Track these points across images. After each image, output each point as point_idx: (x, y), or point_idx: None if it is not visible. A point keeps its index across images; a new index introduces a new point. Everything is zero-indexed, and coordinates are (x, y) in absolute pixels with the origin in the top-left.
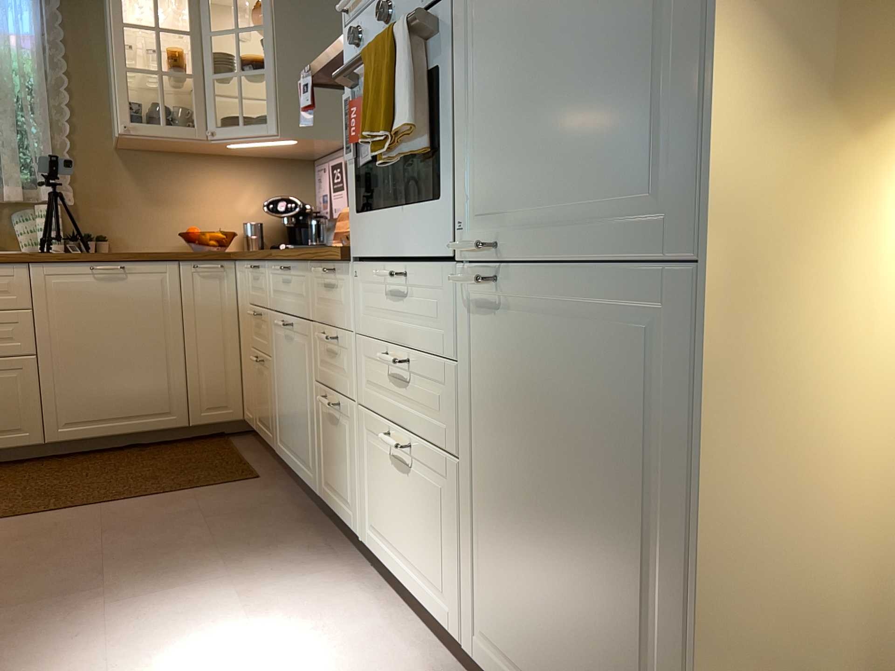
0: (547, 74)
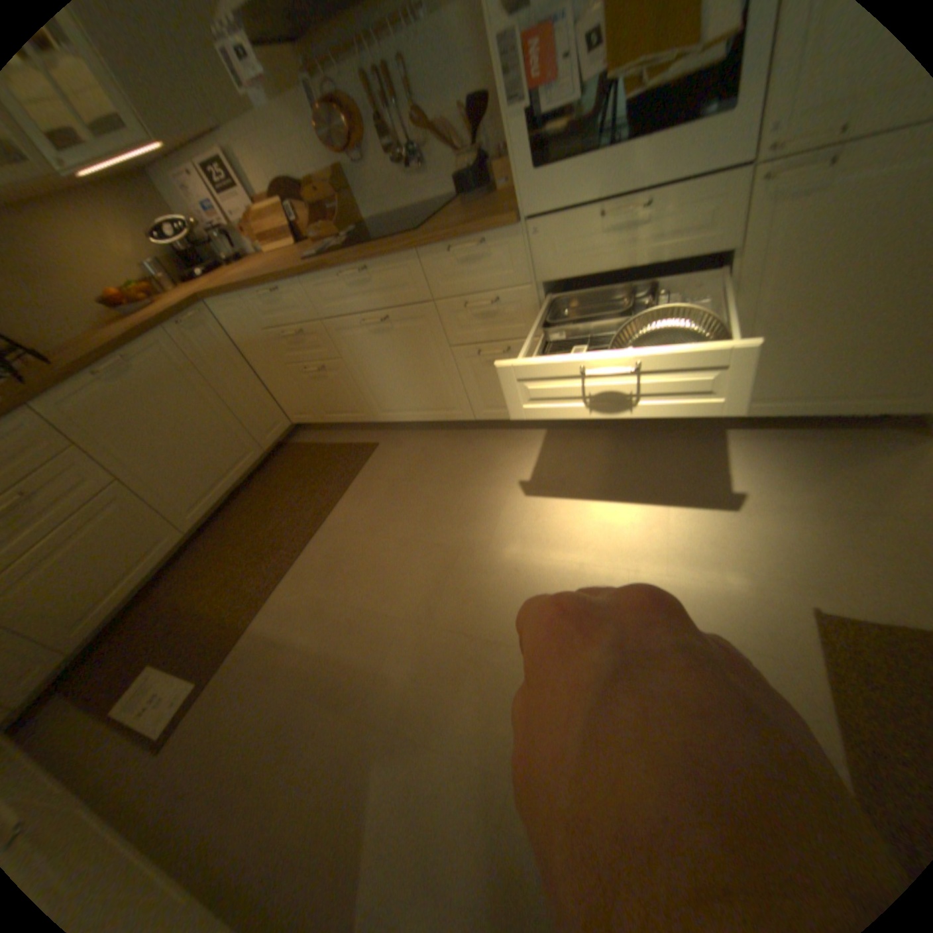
0: None
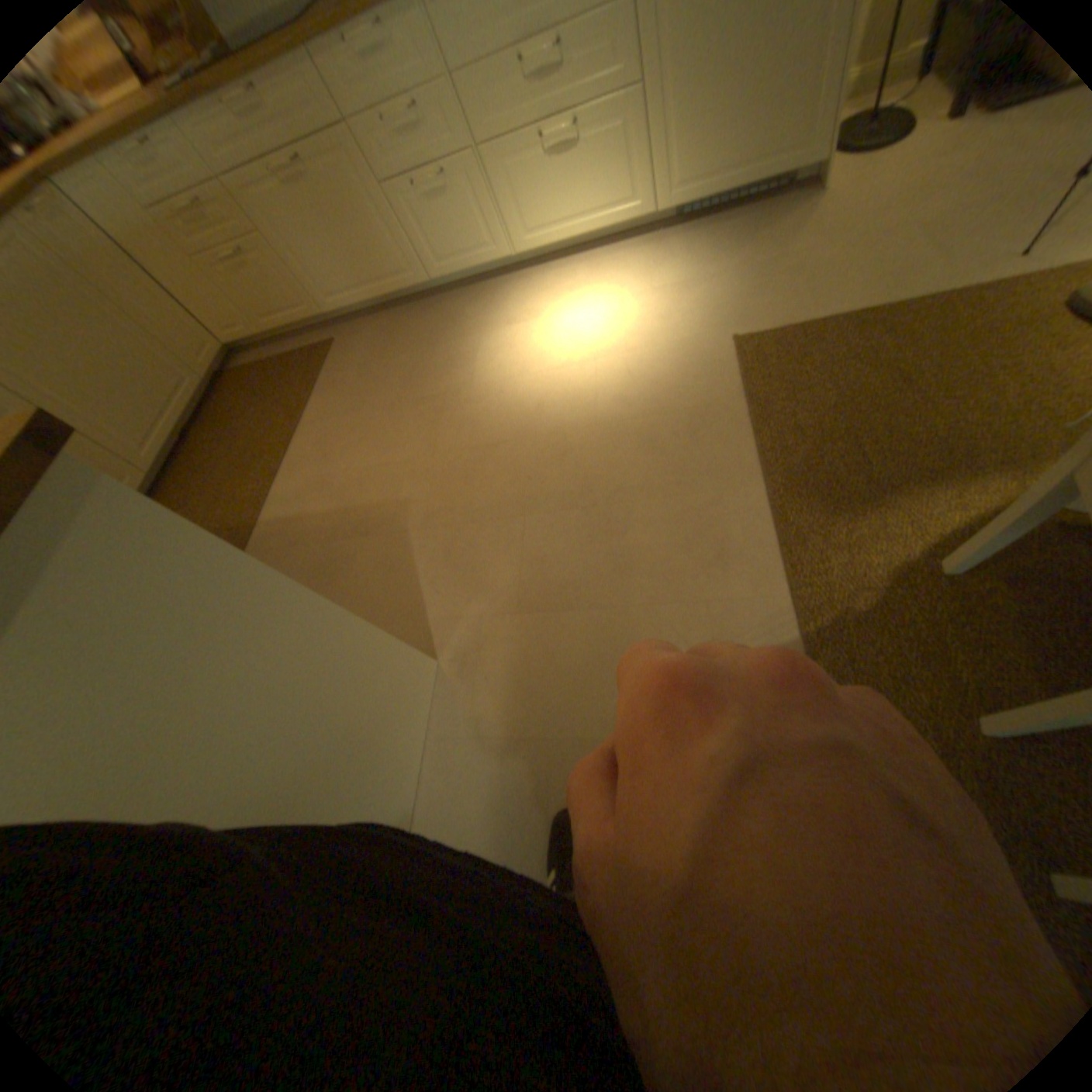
0: None
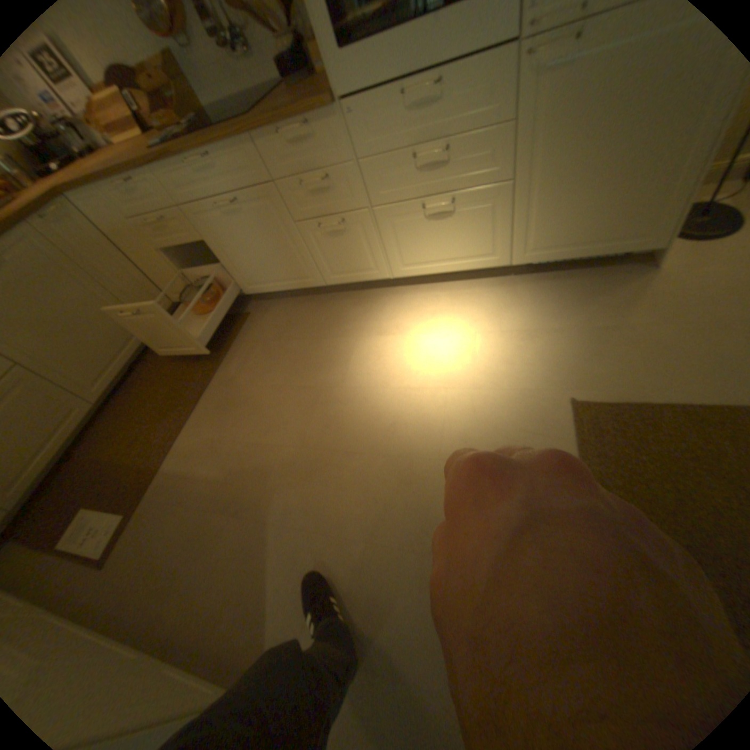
0: None
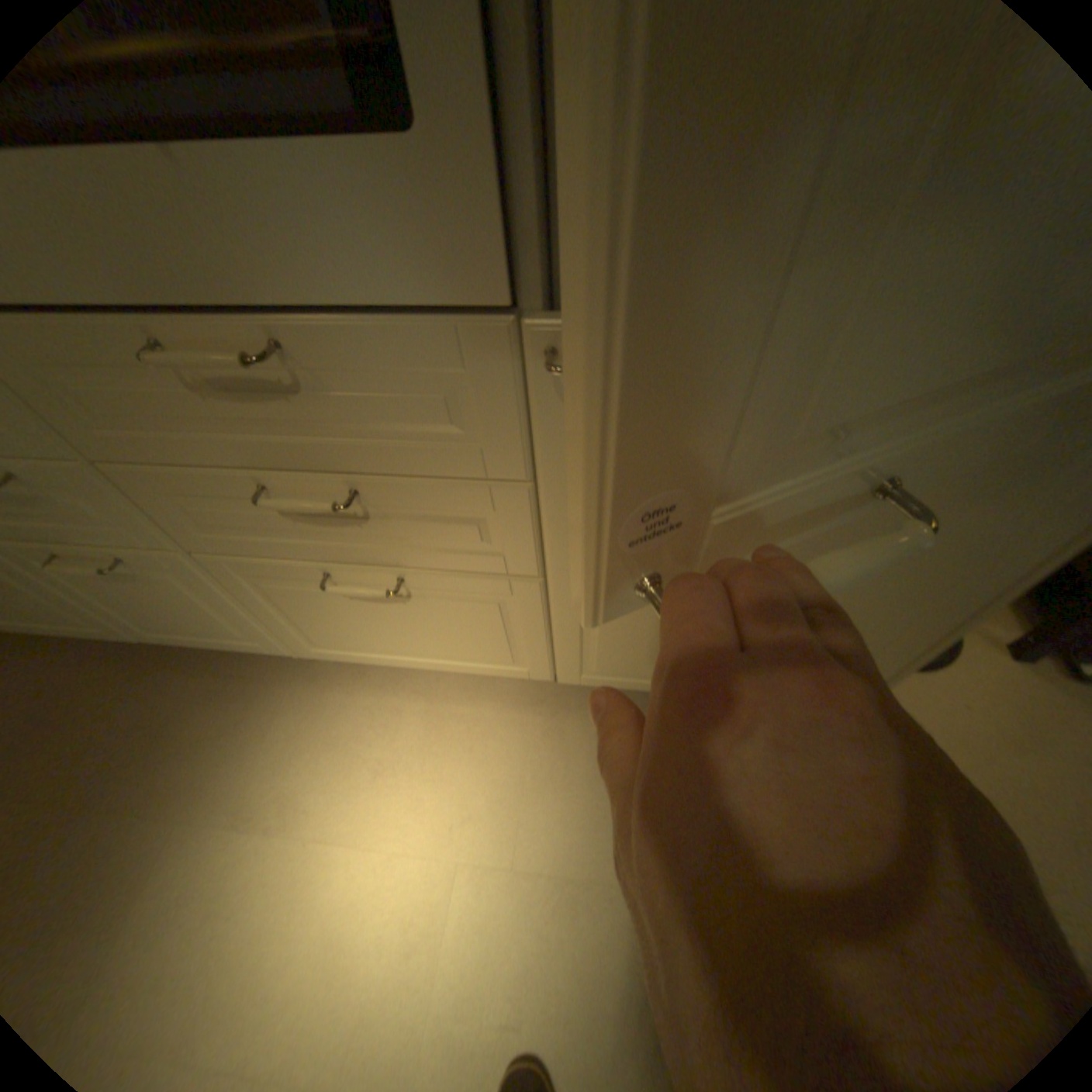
0: None
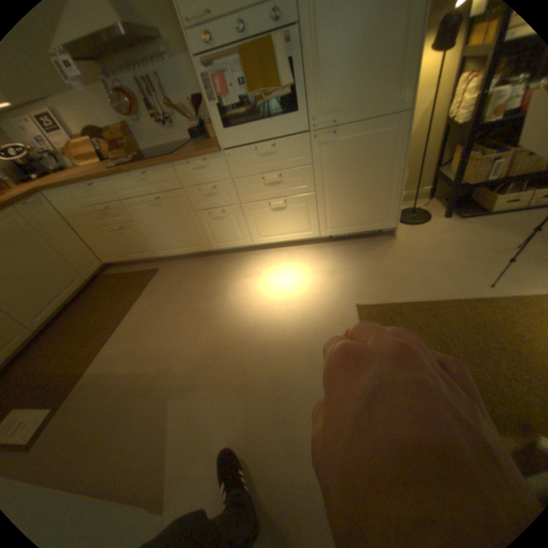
0: (354, 61)
